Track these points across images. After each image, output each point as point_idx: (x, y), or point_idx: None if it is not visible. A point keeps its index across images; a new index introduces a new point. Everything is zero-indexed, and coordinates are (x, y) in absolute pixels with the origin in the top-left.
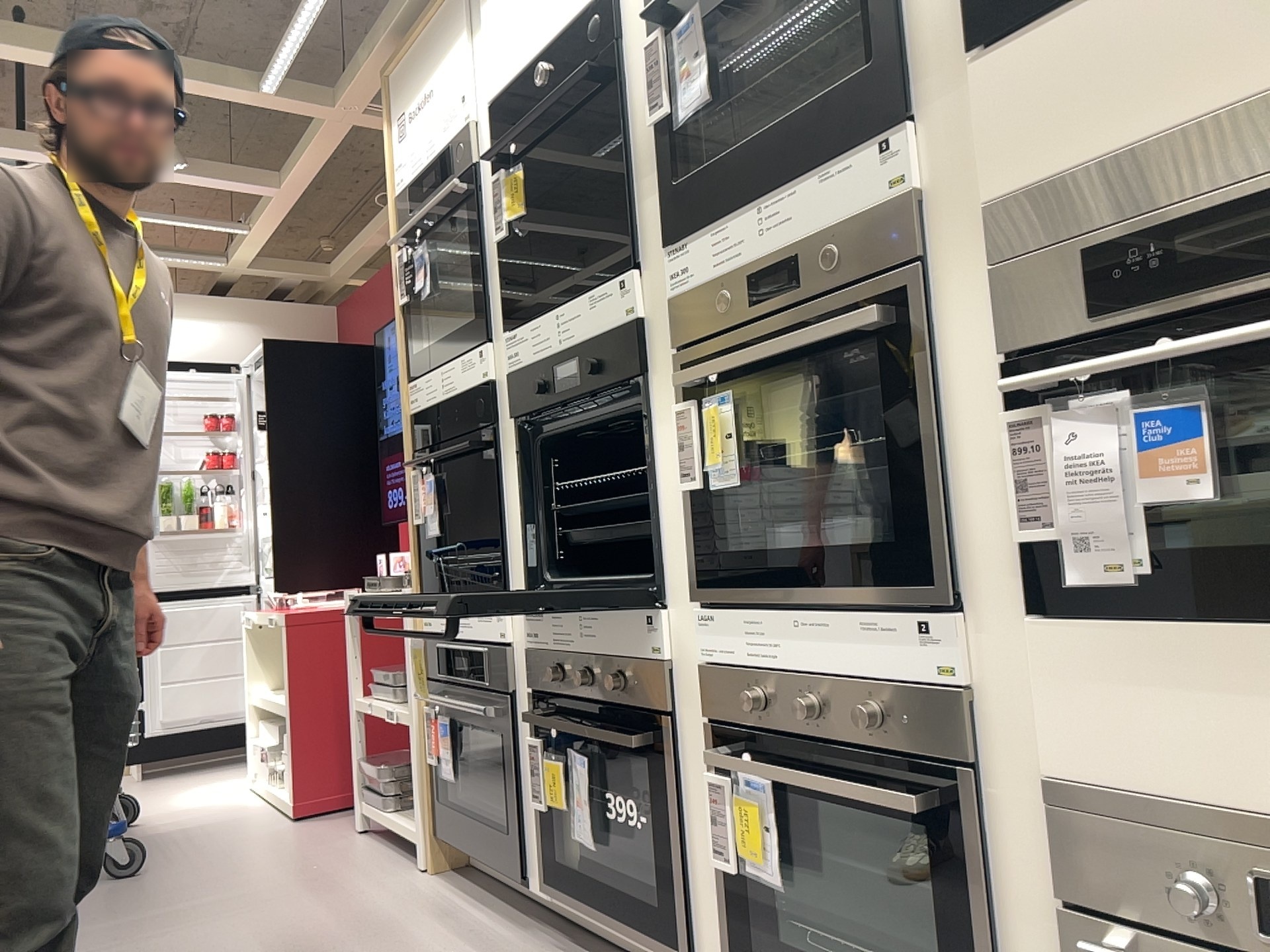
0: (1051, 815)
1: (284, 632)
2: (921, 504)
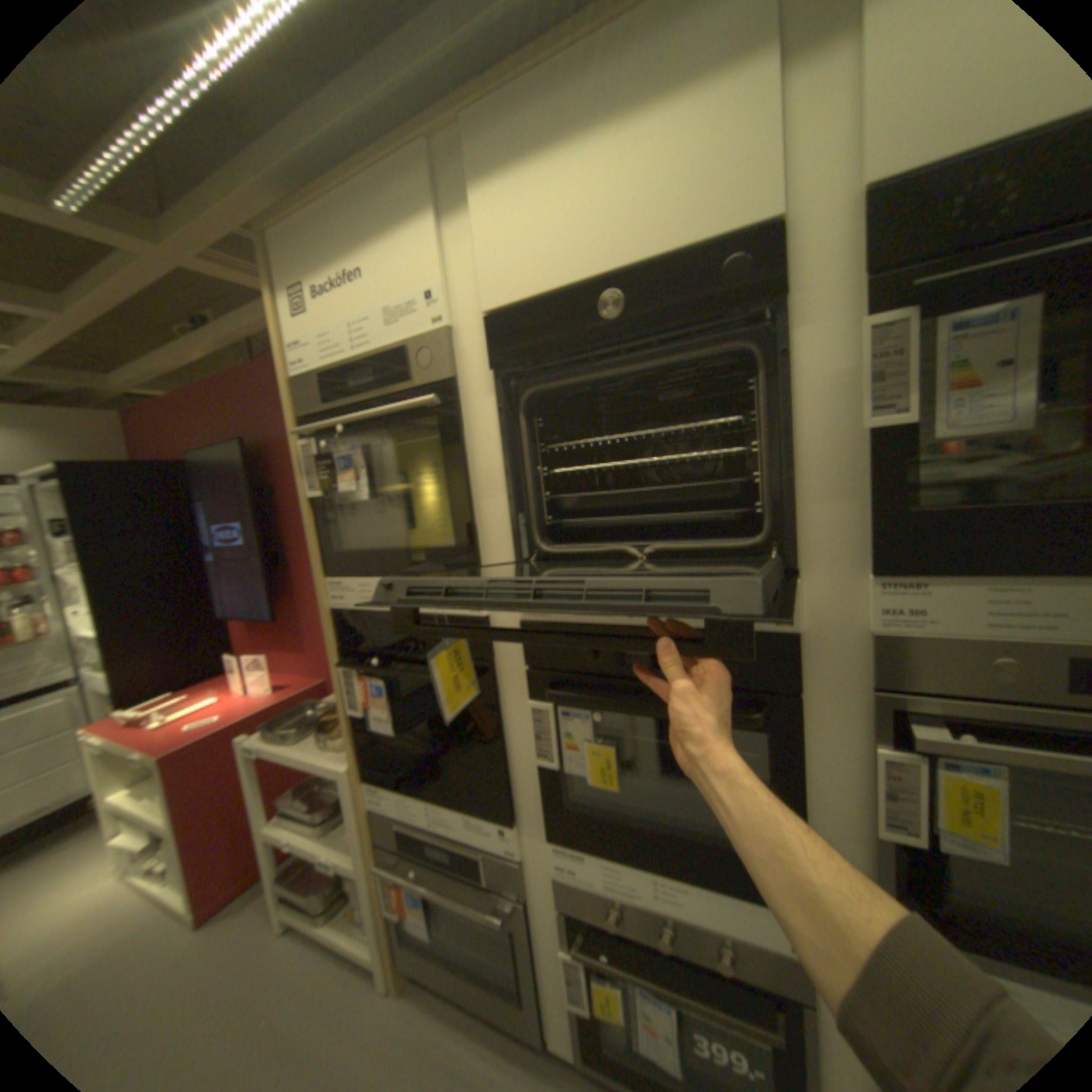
0: None
1: (159, 774)
2: None
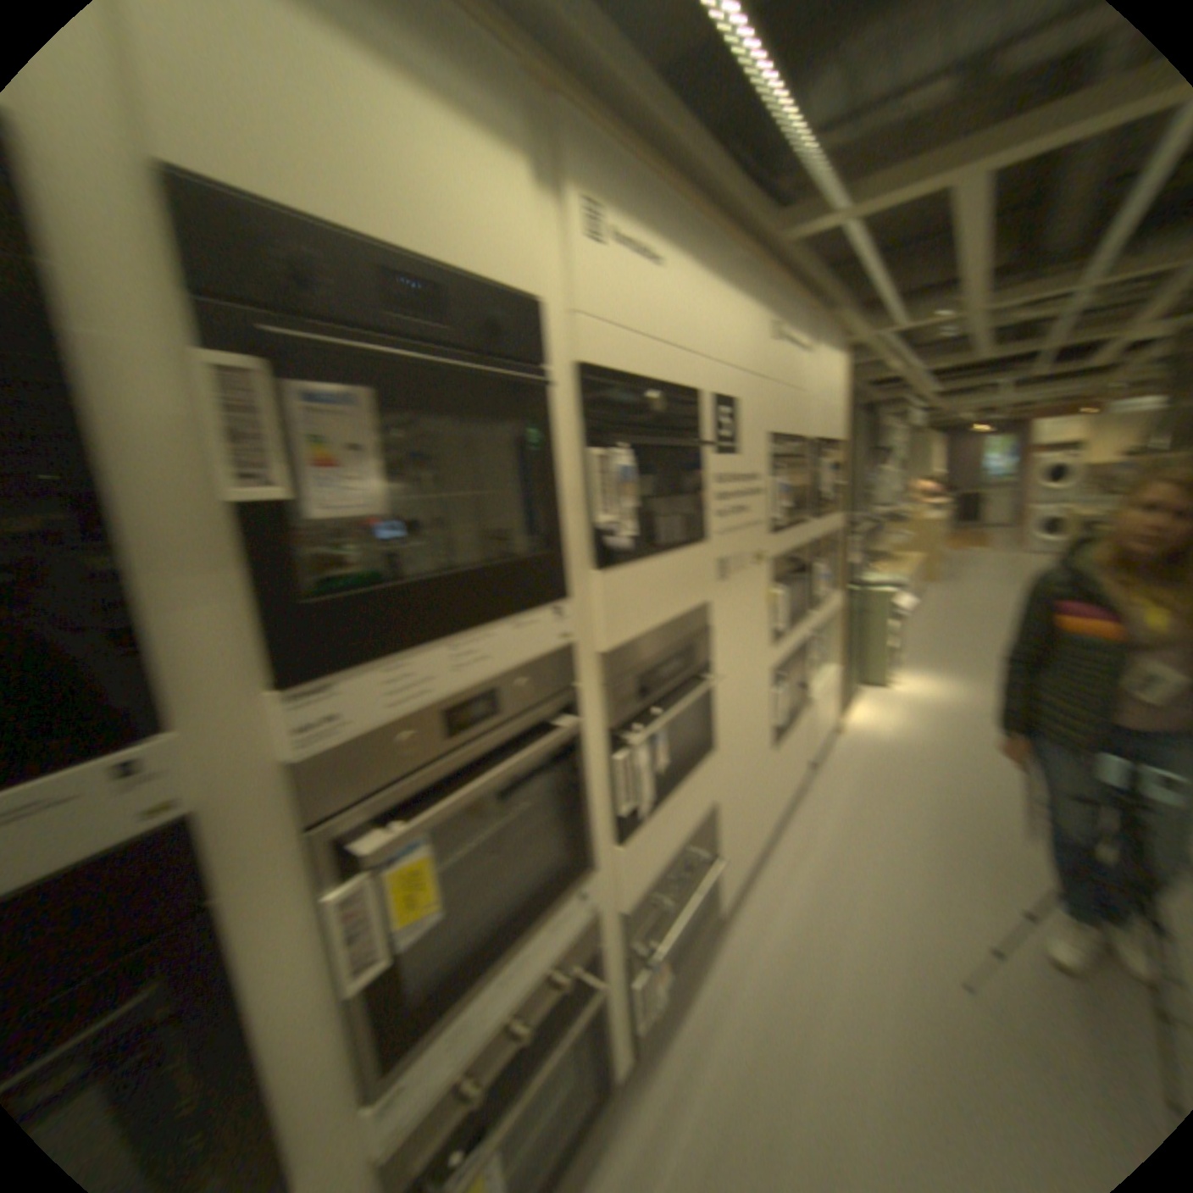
0: (630, 933)
1: None
2: (583, 831)
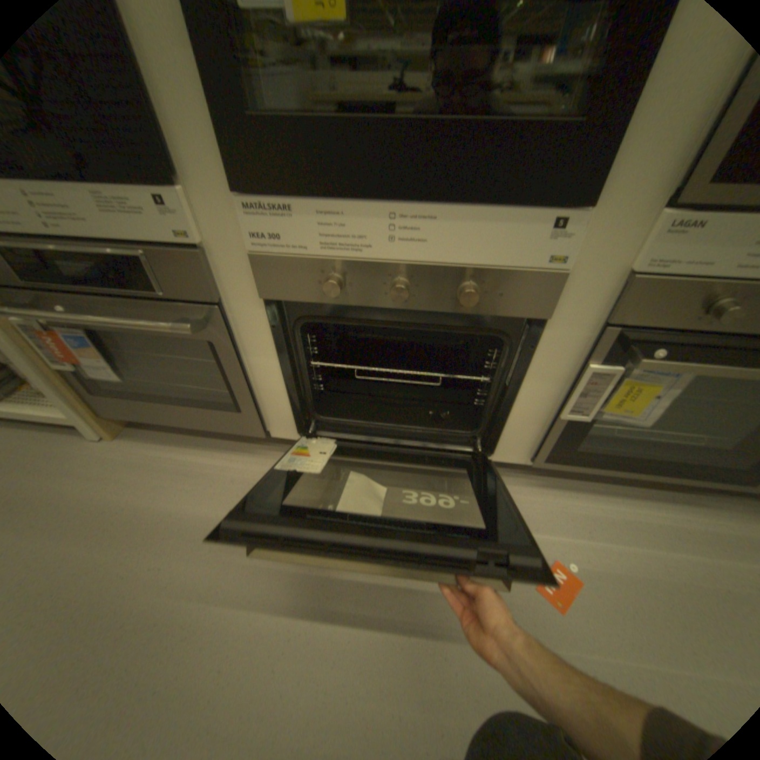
0: None
1: None
2: None
